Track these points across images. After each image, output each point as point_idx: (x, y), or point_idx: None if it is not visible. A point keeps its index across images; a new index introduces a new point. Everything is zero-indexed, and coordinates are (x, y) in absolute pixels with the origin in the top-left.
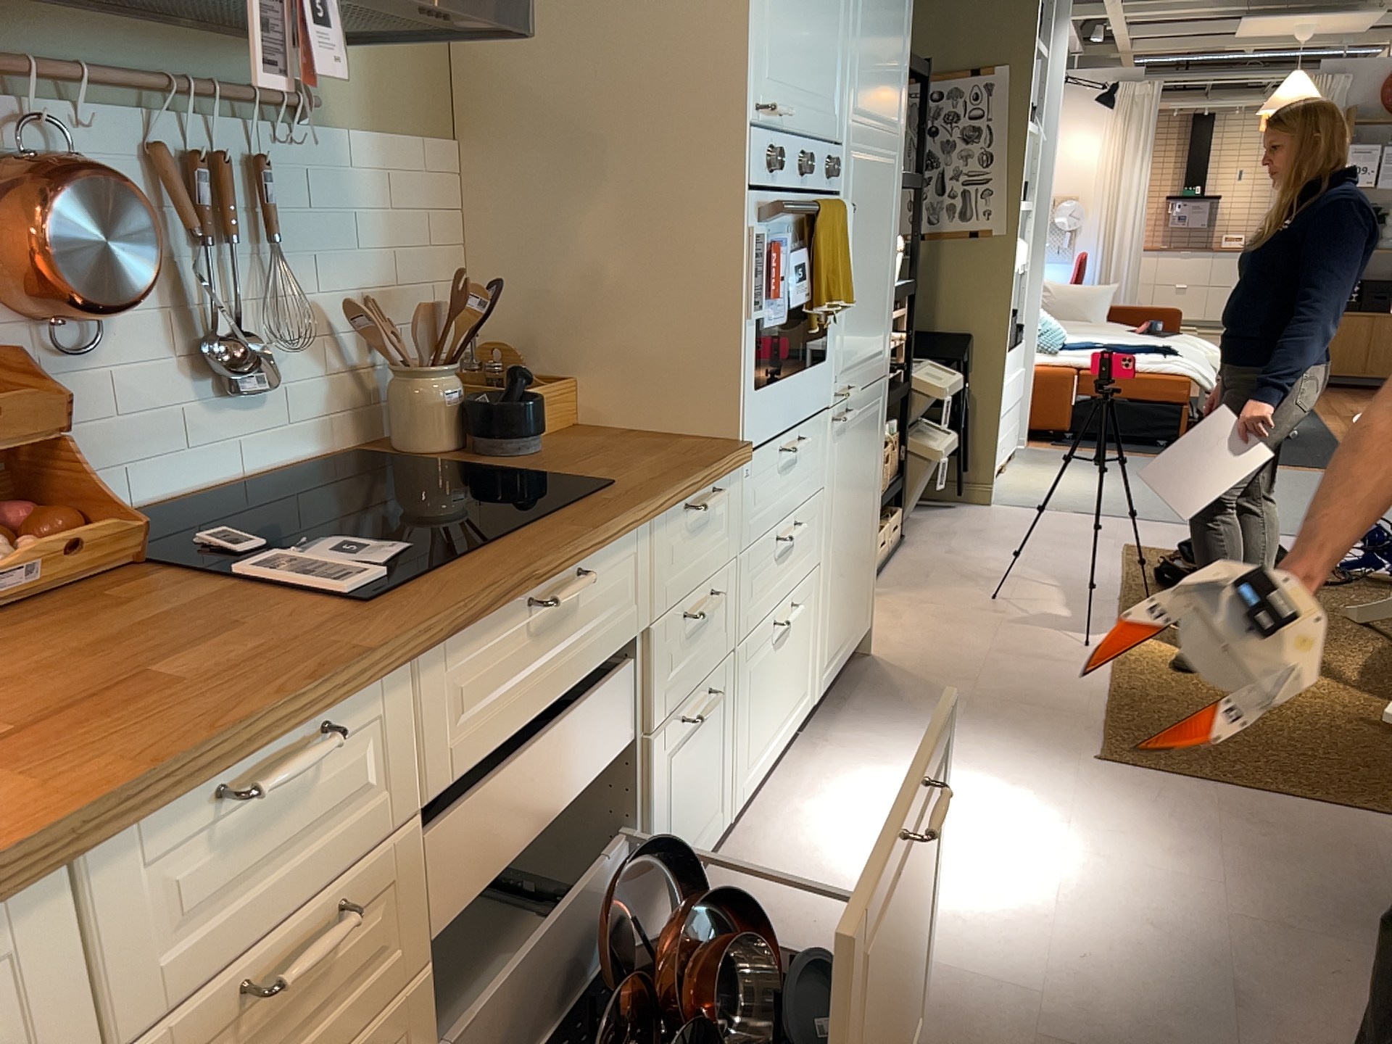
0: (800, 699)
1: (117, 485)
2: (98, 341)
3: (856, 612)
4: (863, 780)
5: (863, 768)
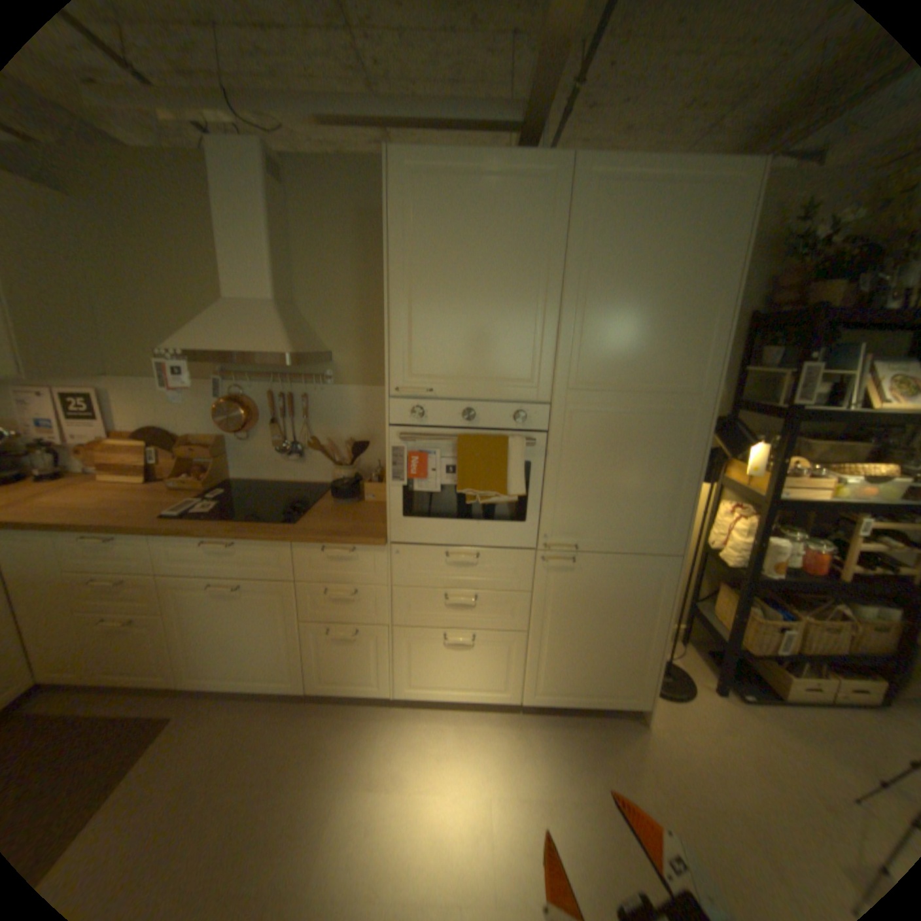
0: (493, 691)
1: (255, 474)
2: (252, 438)
3: (607, 688)
4: (489, 758)
5: (501, 755)
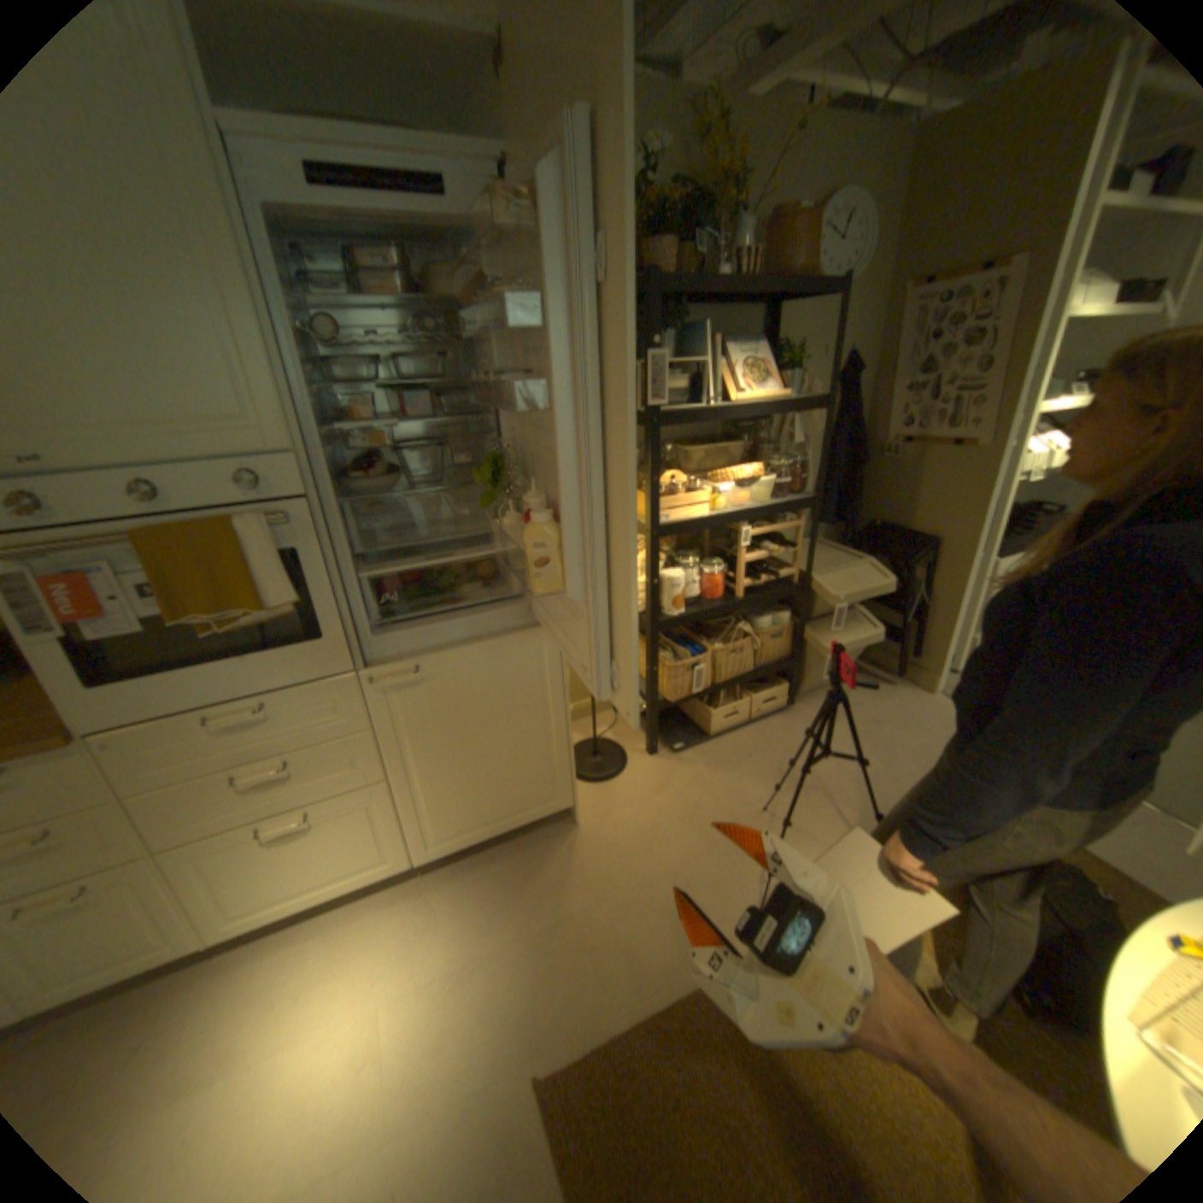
0: (363, 869)
1: None
2: None
3: (514, 802)
4: (373, 954)
5: (392, 942)
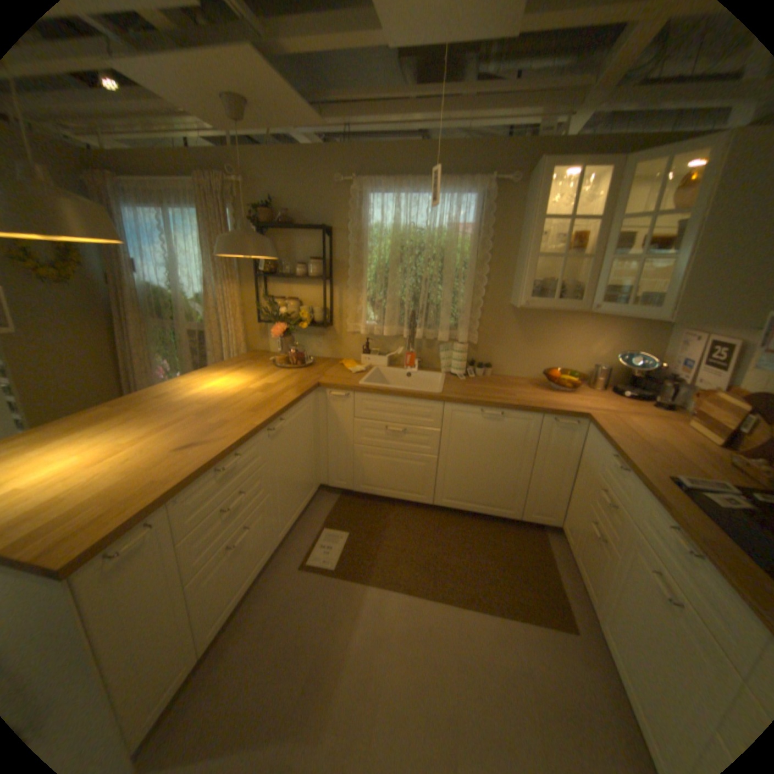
0: None
1: None
2: None
3: None
4: None
5: None
